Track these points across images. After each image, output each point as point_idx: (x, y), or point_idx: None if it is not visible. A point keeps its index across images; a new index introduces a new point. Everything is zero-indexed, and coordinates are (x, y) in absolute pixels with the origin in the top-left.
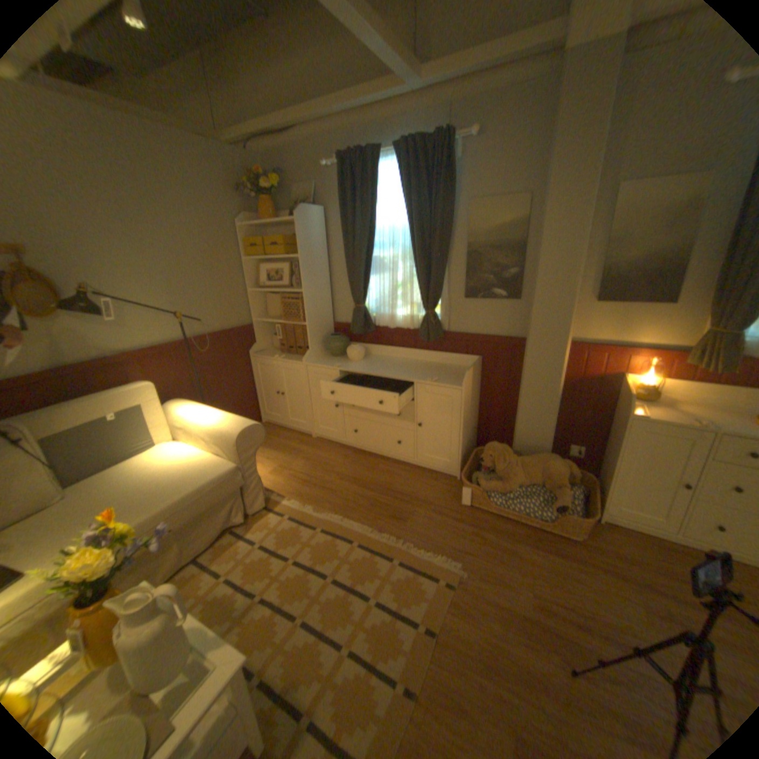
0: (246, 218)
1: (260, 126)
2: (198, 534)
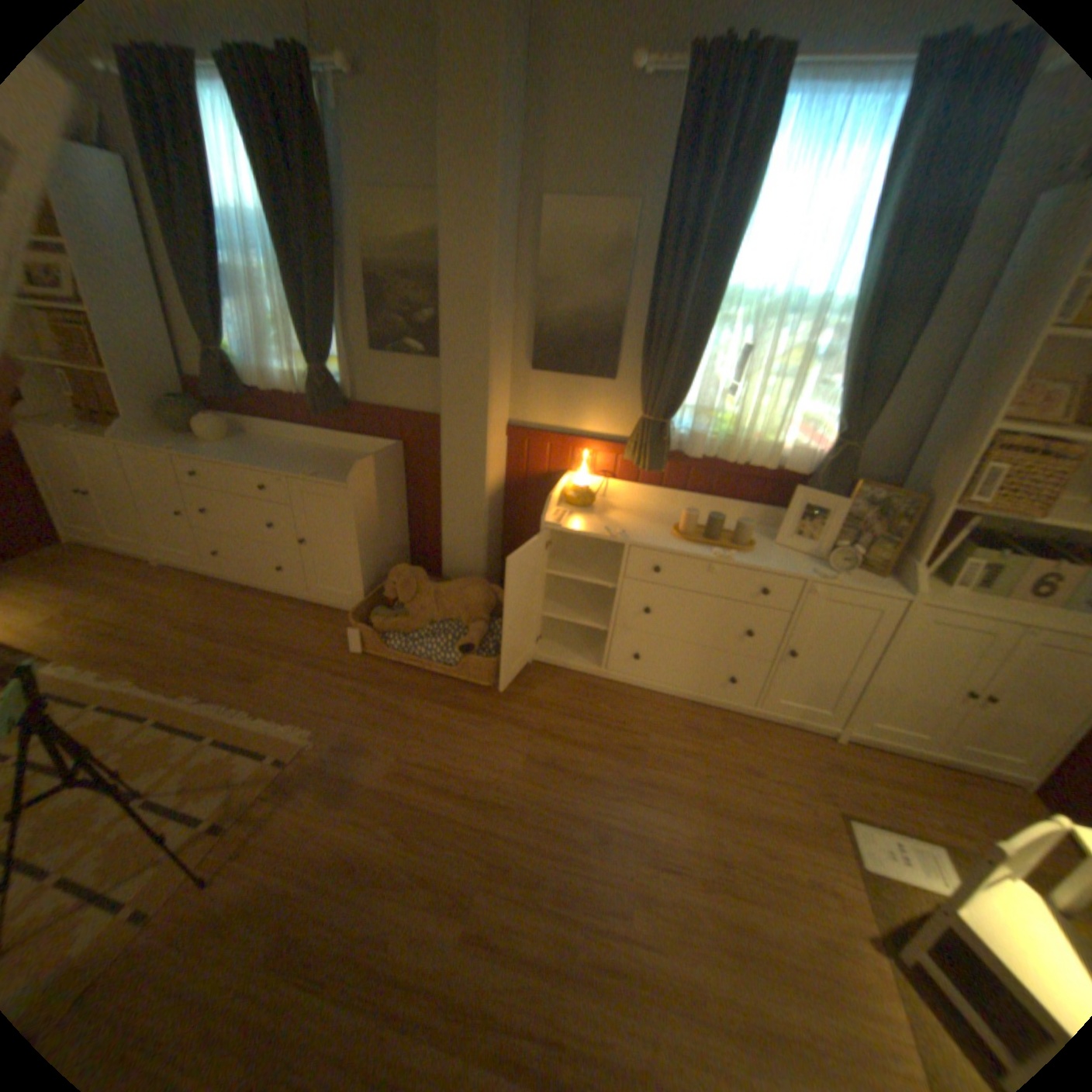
0: None
1: None
2: None
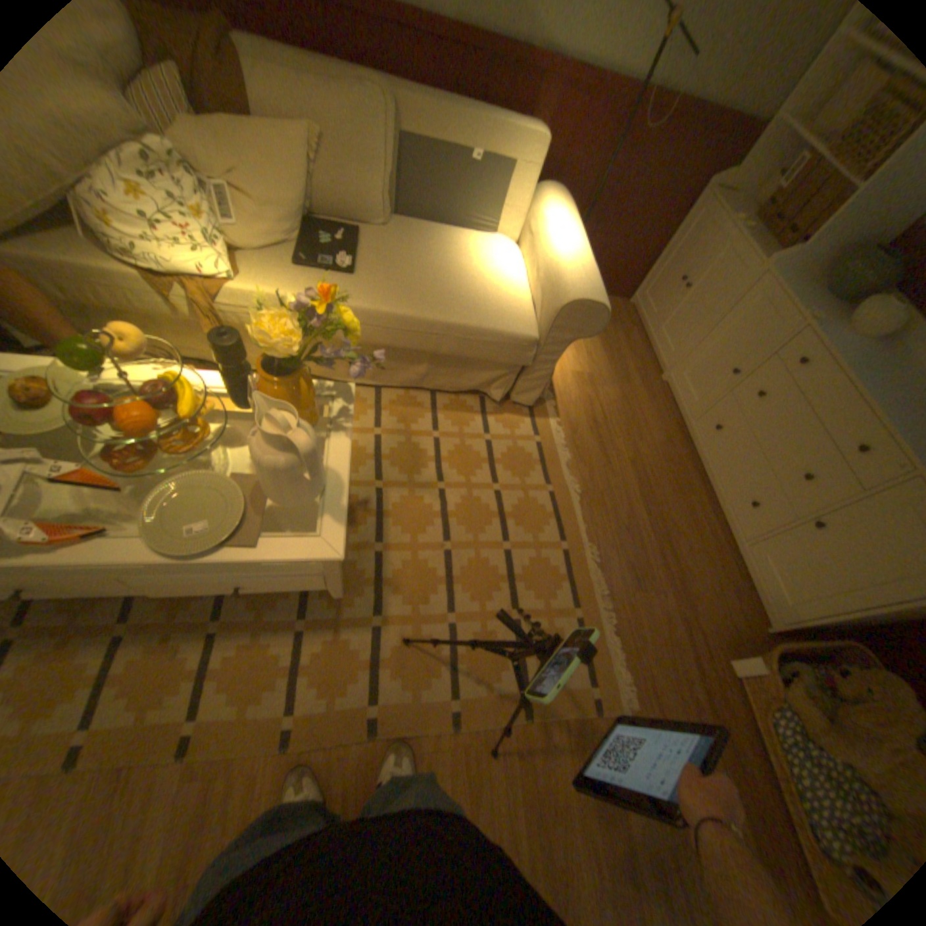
0: None
1: None
2: (453, 375)
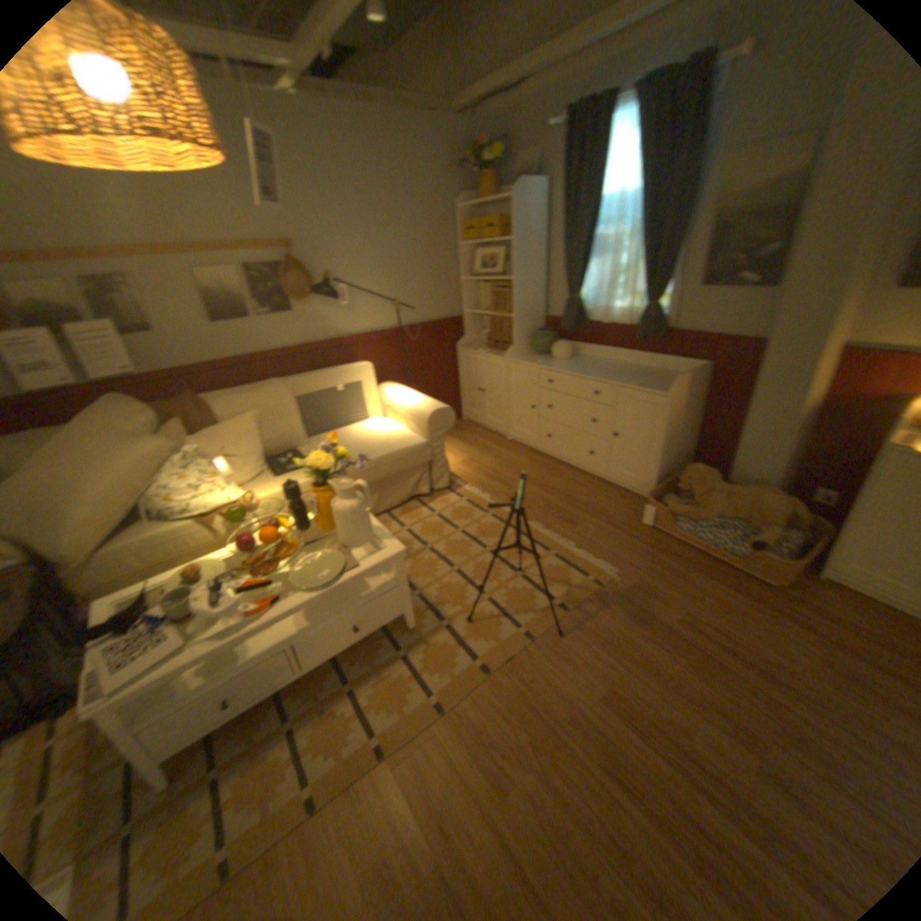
0: (465, 199)
1: (490, 86)
2: (392, 492)
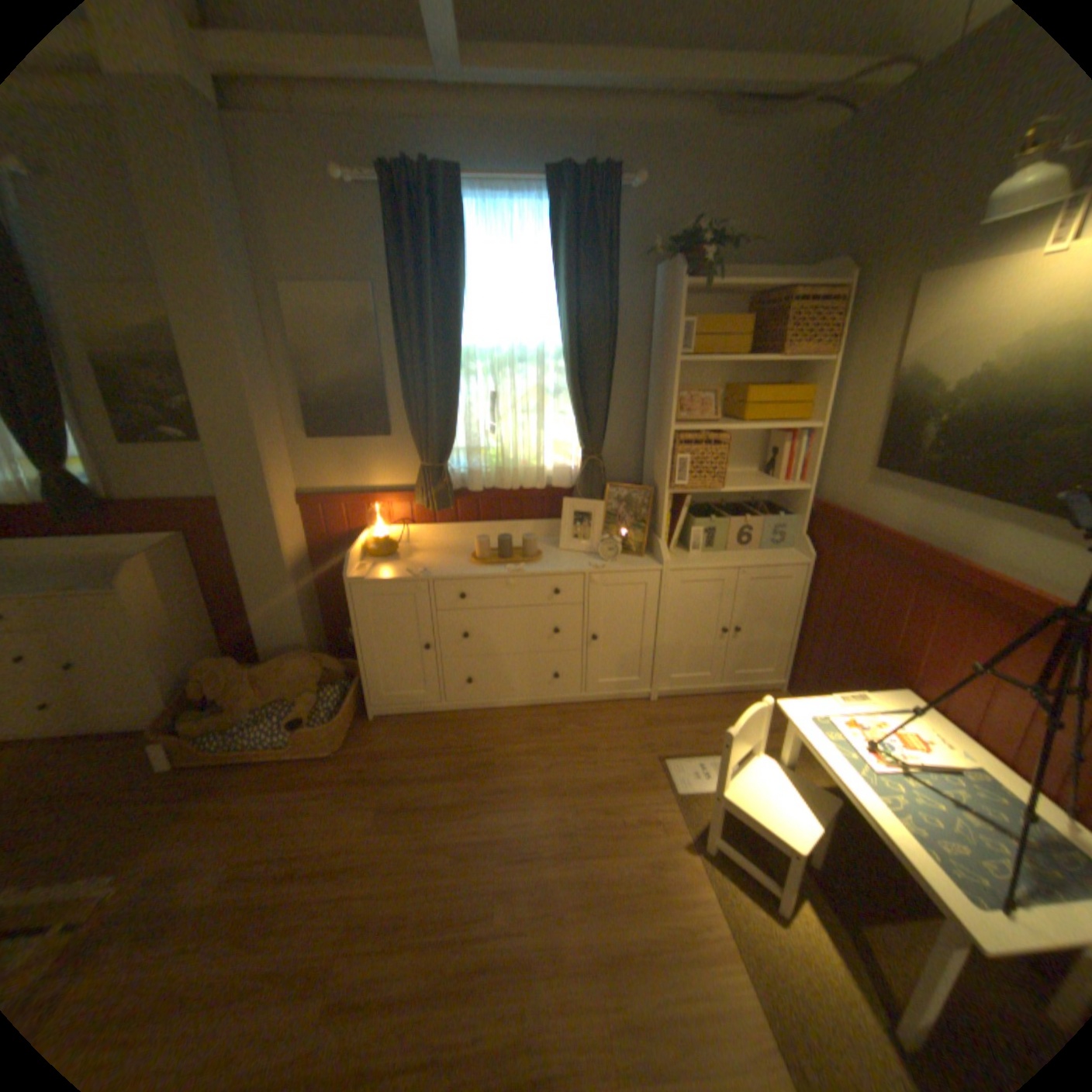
0: None
1: None
2: None
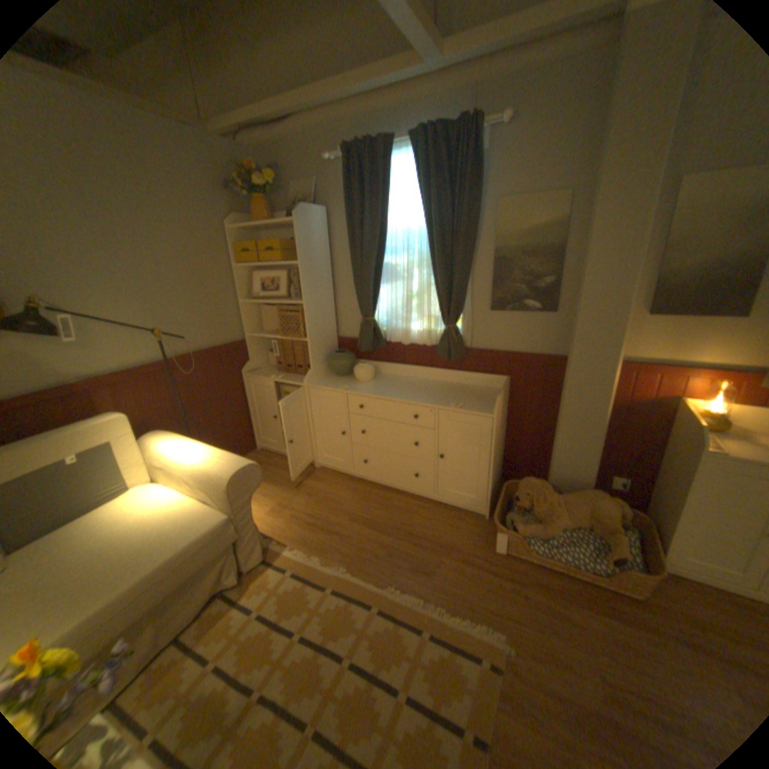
0: (237, 220)
1: (253, 114)
2: (181, 606)
